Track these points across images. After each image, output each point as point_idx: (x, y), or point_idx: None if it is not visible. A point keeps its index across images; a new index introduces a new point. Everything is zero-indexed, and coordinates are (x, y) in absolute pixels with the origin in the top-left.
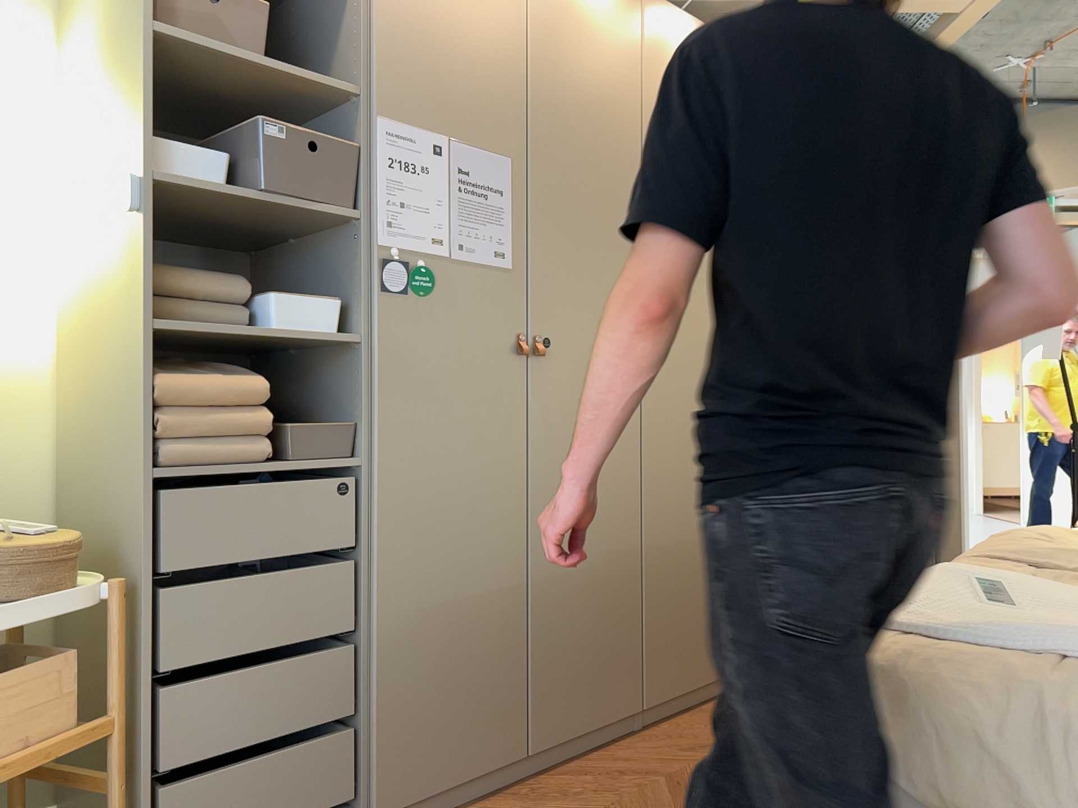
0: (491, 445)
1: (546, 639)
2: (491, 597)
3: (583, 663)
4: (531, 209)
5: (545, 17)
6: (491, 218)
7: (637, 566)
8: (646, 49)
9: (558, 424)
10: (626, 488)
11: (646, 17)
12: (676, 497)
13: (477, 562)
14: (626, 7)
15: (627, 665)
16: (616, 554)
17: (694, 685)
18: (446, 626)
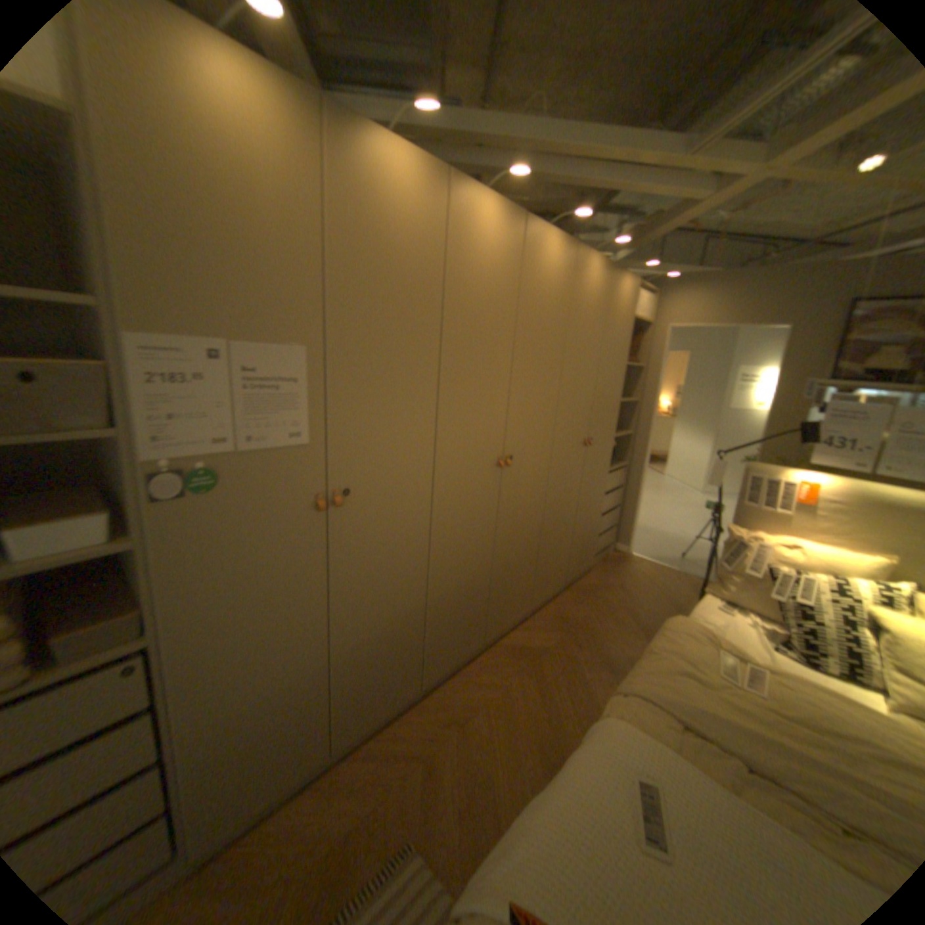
0: (294, 584)
1: (346, 687)
2: (297, 682)
3: (377, 687)
4: (332, 389)
5: (346, 204)
6: (287, 406)
7: (422, 615)
8: (451, 229)
9: (358, 549)
10: (416, 570)
11: (453, 199)
12: (454, 563)
13: (282, 666)
14: (434, 190)
15: (411, 674)
16: (405, 614)
17: (459, 662)
18: (255, 719)
